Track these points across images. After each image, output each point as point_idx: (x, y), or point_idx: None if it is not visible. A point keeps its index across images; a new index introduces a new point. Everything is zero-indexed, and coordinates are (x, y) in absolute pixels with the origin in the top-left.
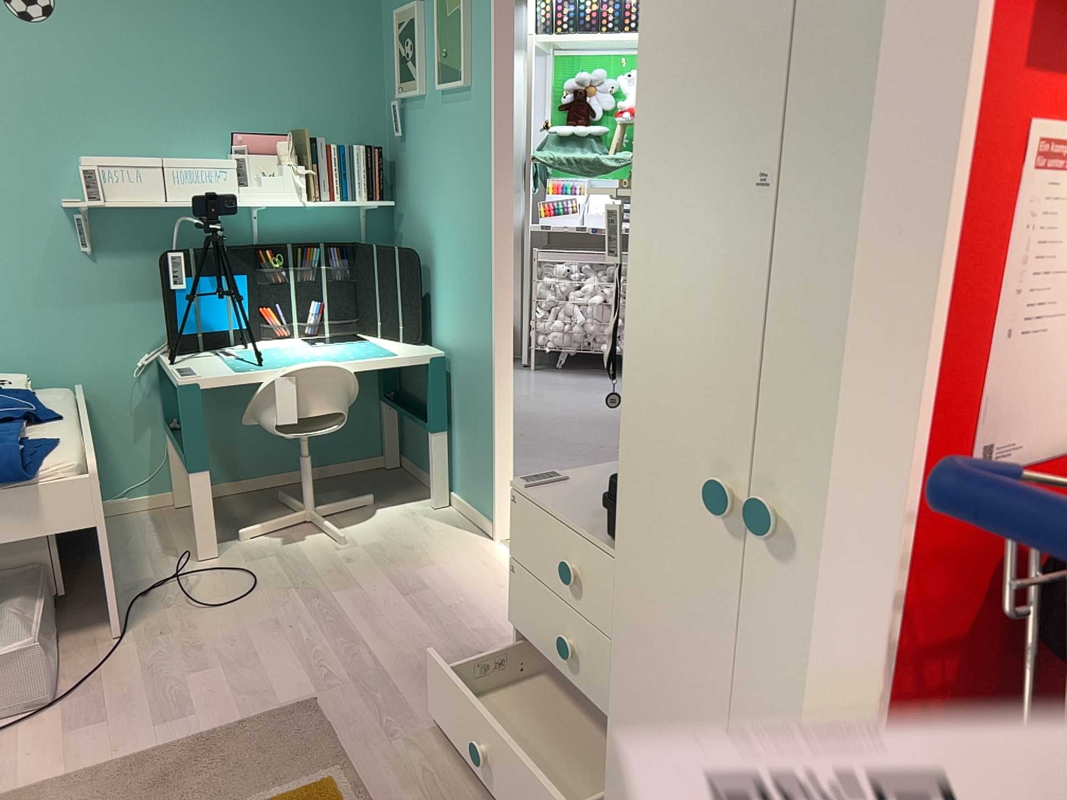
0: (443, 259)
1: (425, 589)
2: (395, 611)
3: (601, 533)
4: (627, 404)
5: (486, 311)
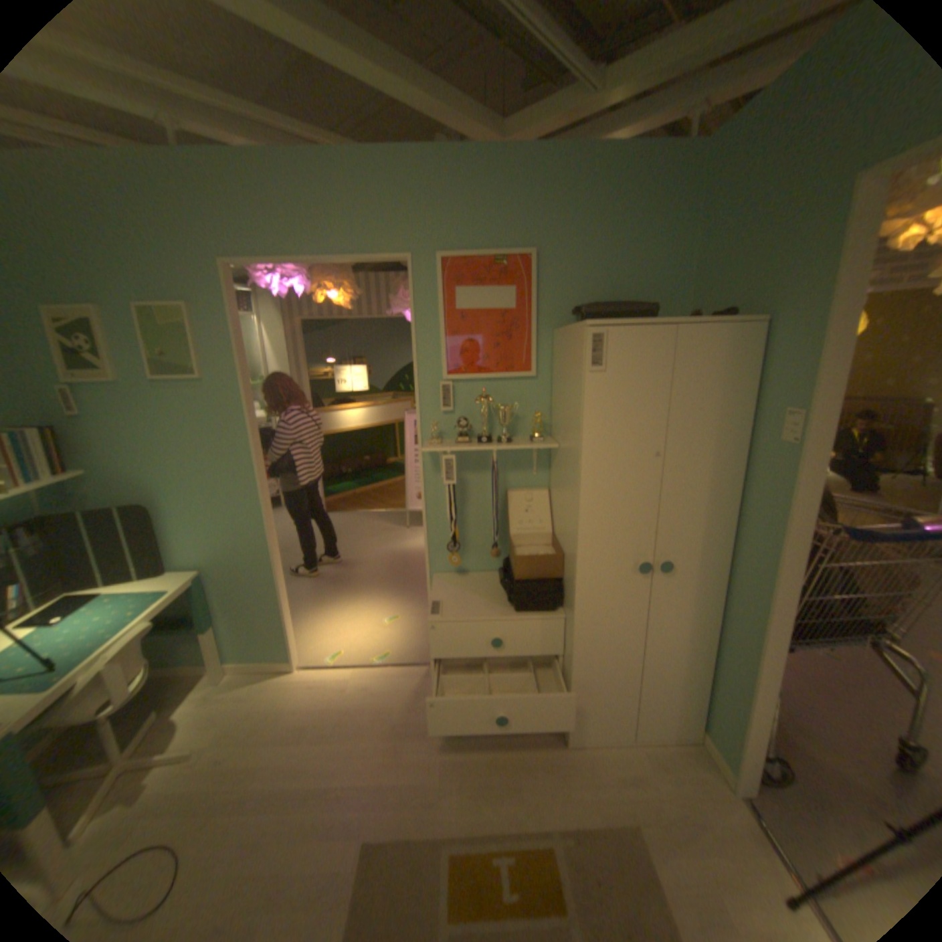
0: (174, 506)
1: (304, 730)
2: (311, 757)
3: (509, 615)
4: (580, 552)
5: (254, 532)
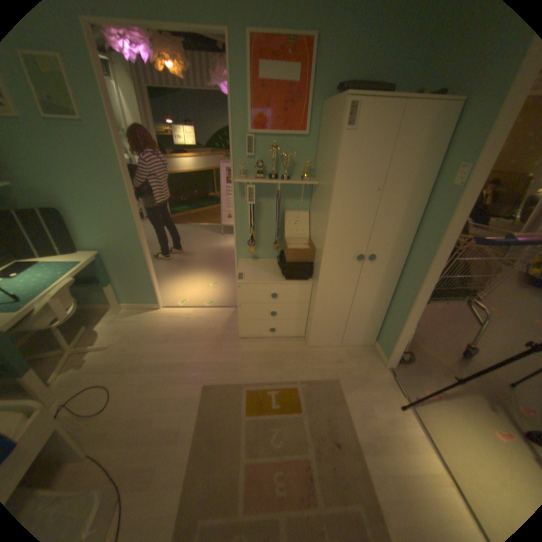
0: (77, 210)
1: (169, 336)
2: (173, 348)
3: (281, 281)
4: (325, 247)
5: (130, 229)
